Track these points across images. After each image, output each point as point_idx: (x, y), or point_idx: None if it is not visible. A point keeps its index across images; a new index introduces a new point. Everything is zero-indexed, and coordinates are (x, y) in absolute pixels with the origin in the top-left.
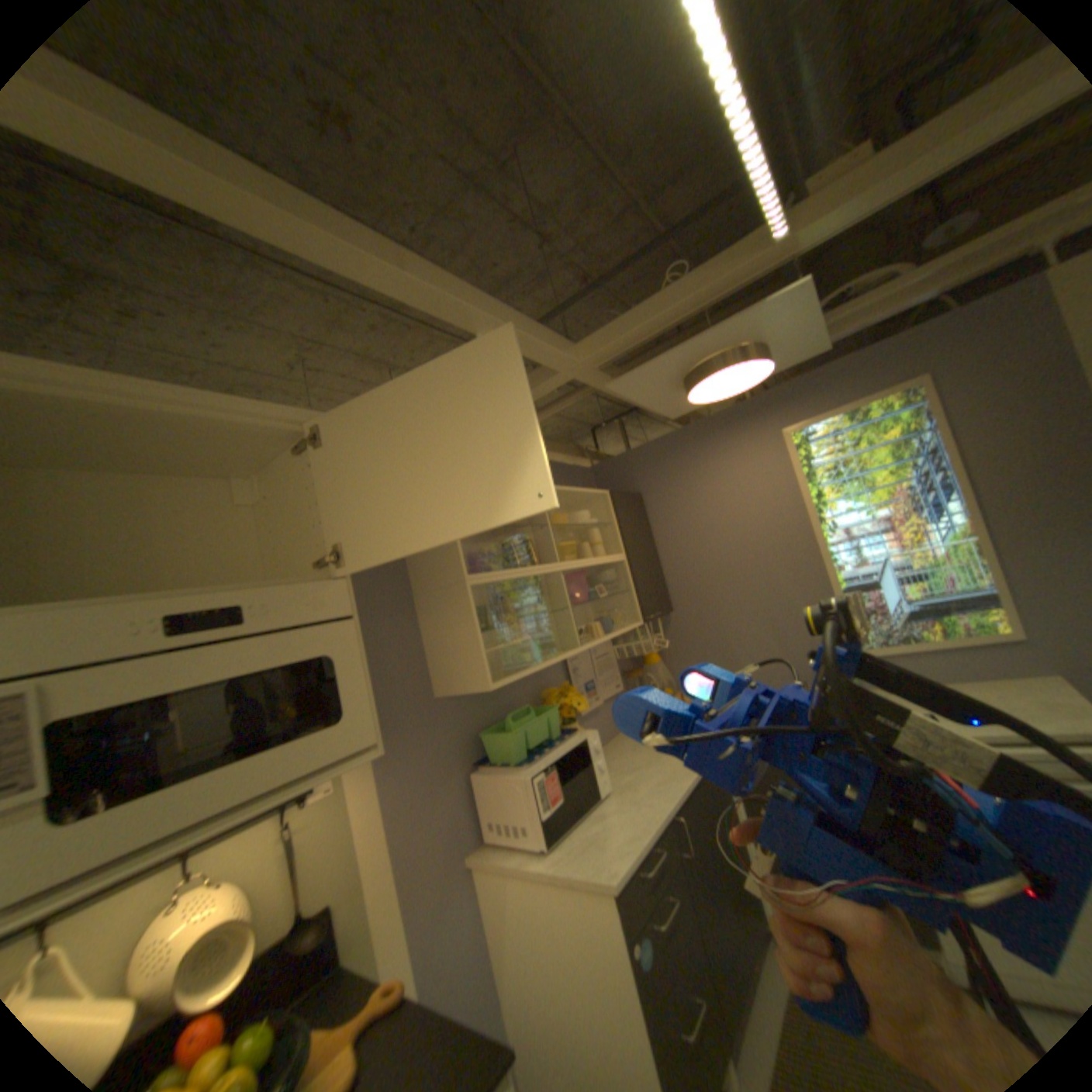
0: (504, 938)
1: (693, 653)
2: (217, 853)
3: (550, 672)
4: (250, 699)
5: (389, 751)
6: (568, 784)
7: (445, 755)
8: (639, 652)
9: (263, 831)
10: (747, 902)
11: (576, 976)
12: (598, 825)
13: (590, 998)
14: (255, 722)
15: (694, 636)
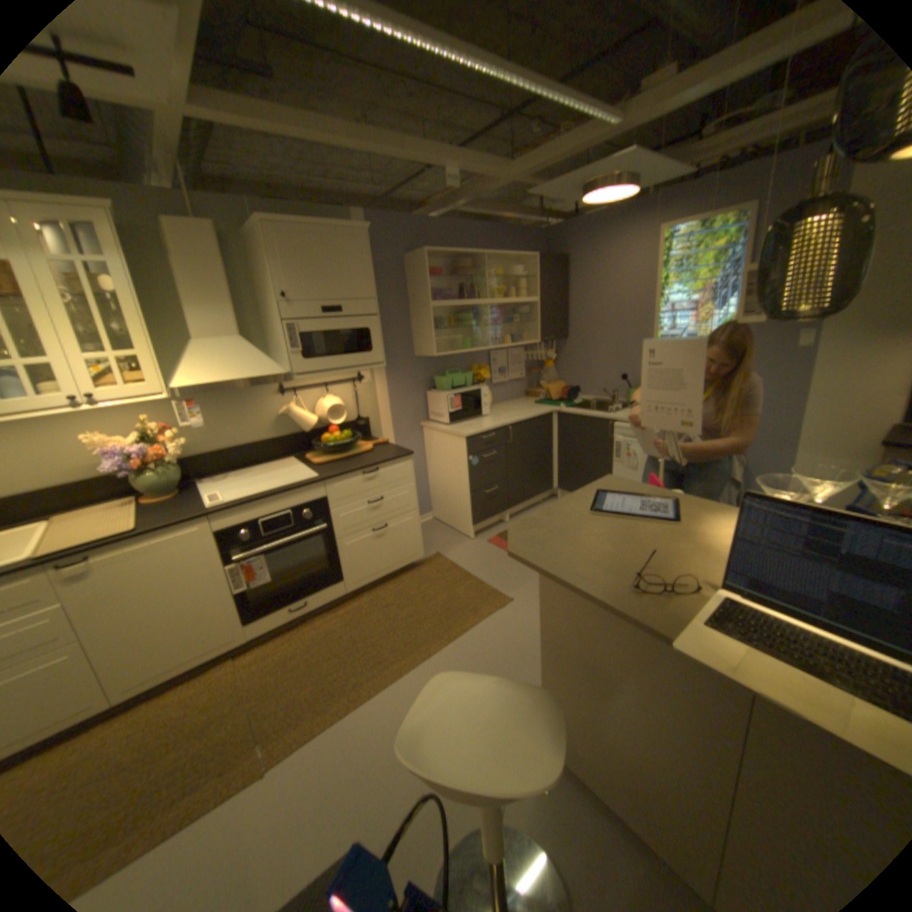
0: (432, 454)
1: (573, 366)
2: (335, 391)
3: (480, 360)
4: (345, 340)
5: (393, 375)
6: (467, 406)
7: (417, 383)
8: (543, 360)
9: (348, 389)
10: (544, 477)
11: (452, 466)
12: (476, 424)
13: (455, 473)
14: (346, 348)
15: (577, 356)
